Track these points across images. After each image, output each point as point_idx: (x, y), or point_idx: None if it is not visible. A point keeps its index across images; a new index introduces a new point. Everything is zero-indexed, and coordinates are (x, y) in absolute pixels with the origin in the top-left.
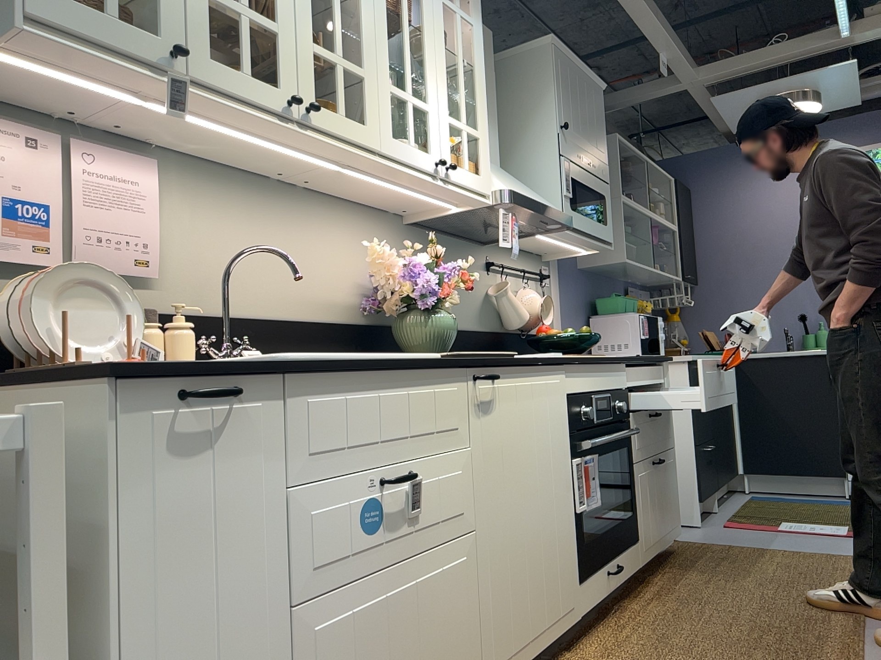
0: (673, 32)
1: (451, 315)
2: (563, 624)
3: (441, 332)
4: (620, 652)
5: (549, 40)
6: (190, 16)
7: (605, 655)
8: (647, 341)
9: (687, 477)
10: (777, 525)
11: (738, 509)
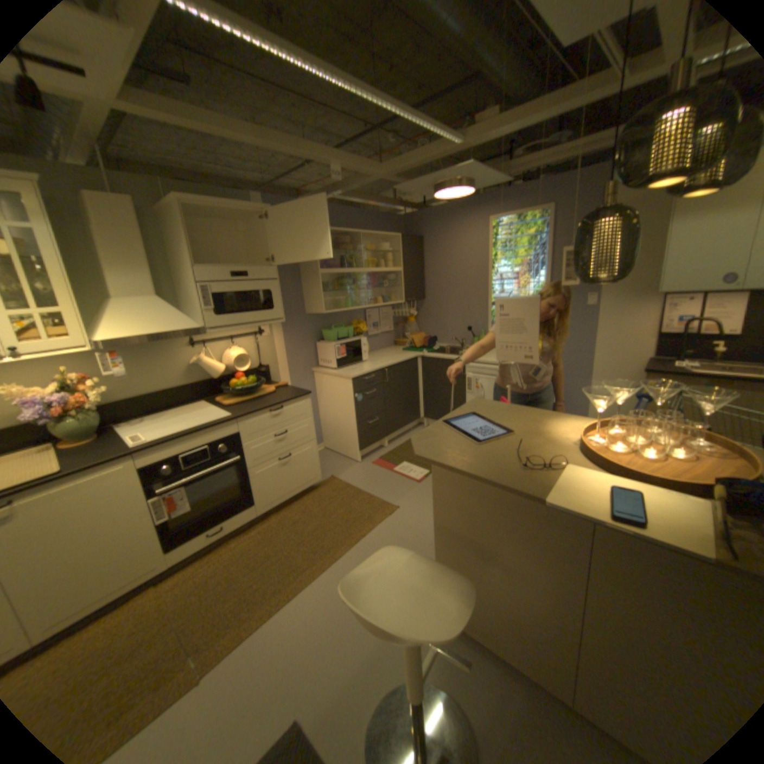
0: (330, 149)
1: (86, 414)
2: (140, 580)
3: (74, 429)
4: (177, 589)
5: (173, 196)
6: None
7: (169, 590)
8: (342, 359)
9: (354, 438)
10: (397, 466)
11: (398, 446)
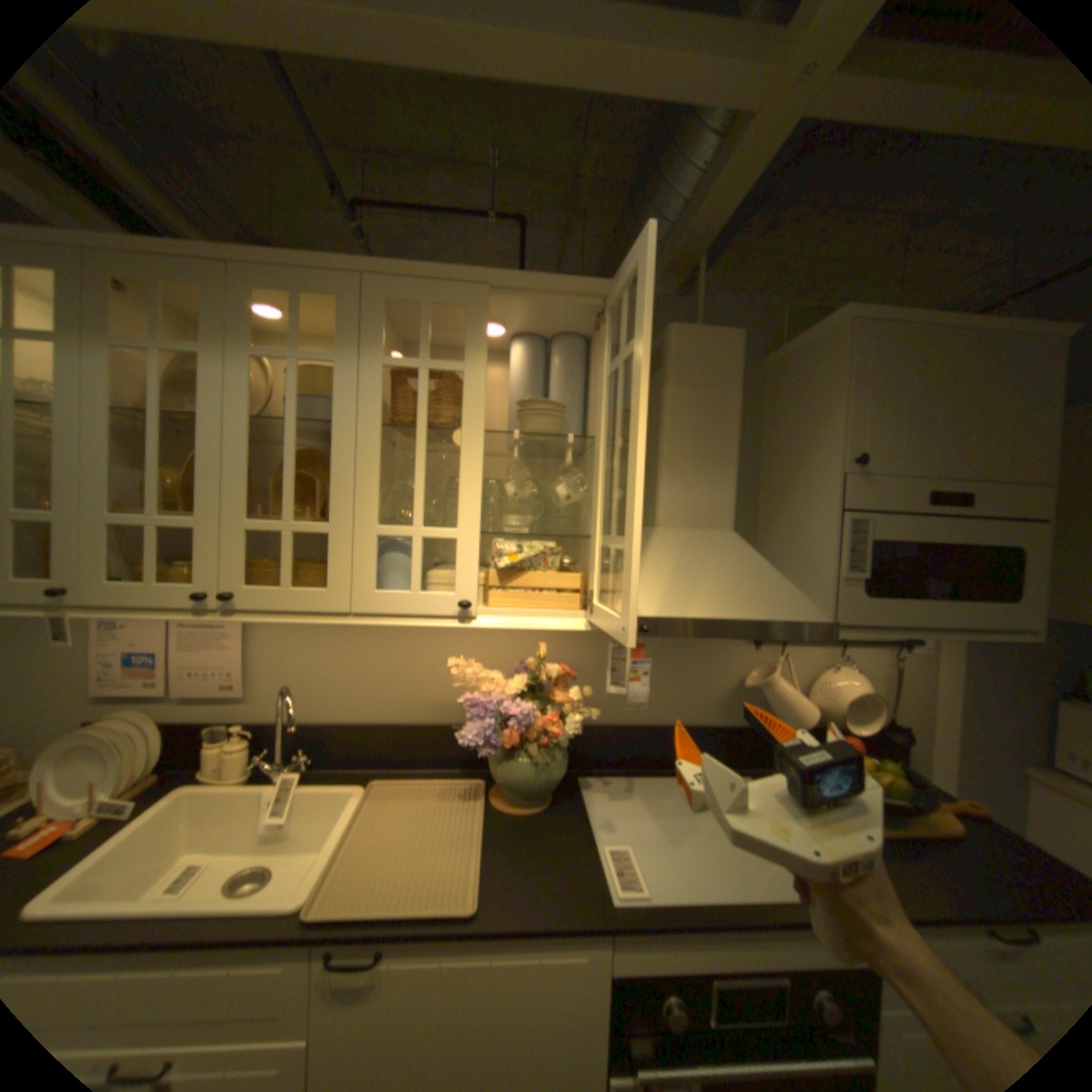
0: None
1: (550, 755)
2: None
3: (523, 779)
4: None
5: (845, 311)
6: (84, 550)
7: None
8: None
9: None
10: None
11: None
